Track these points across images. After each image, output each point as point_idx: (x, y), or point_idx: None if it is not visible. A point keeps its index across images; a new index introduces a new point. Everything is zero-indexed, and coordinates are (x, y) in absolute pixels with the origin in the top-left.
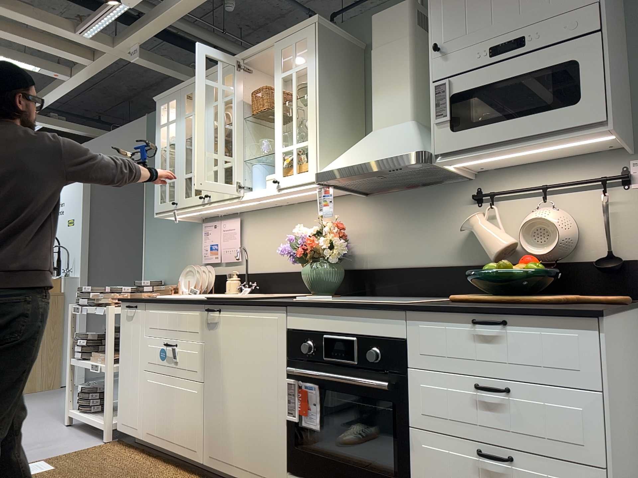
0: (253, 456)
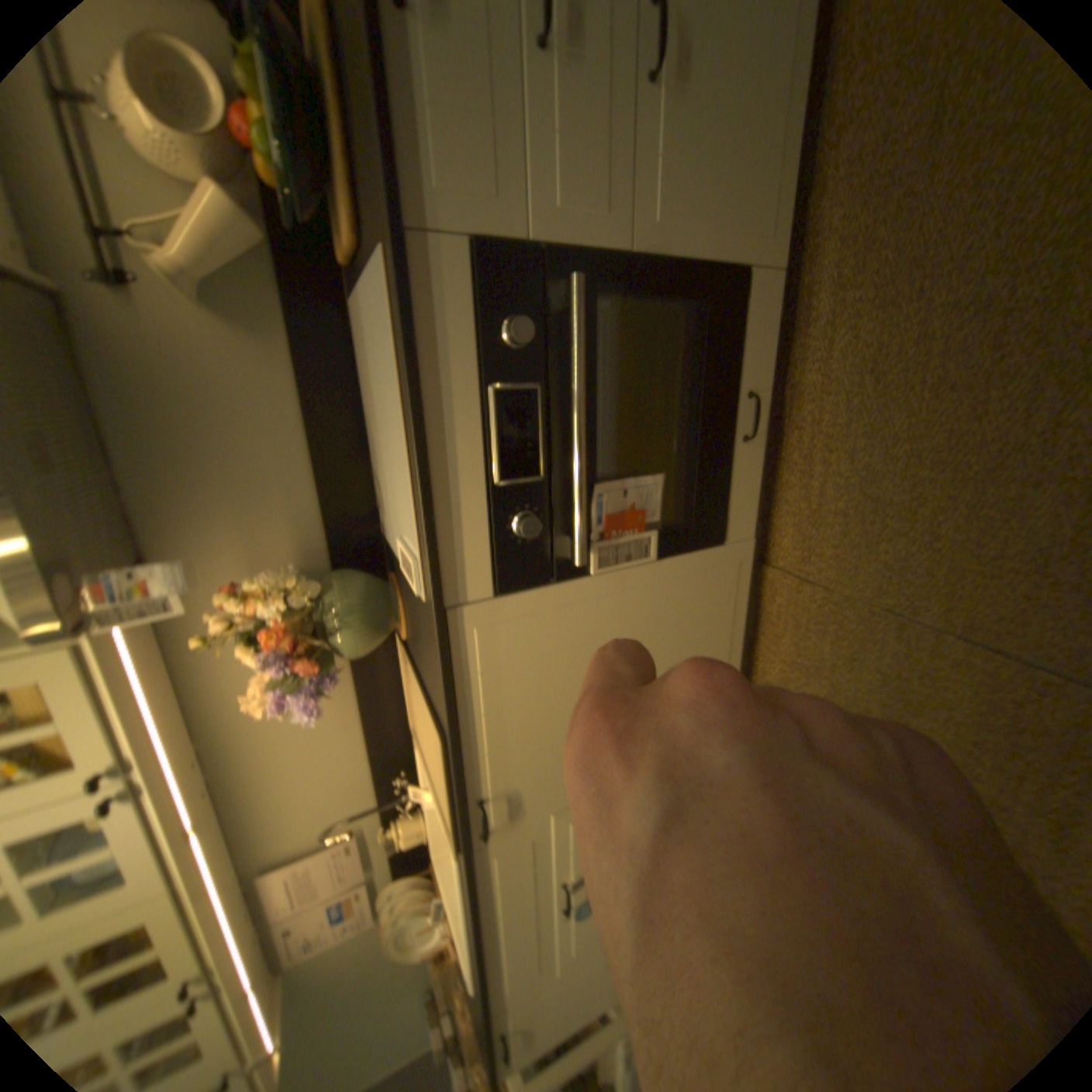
0: (713, 623)
